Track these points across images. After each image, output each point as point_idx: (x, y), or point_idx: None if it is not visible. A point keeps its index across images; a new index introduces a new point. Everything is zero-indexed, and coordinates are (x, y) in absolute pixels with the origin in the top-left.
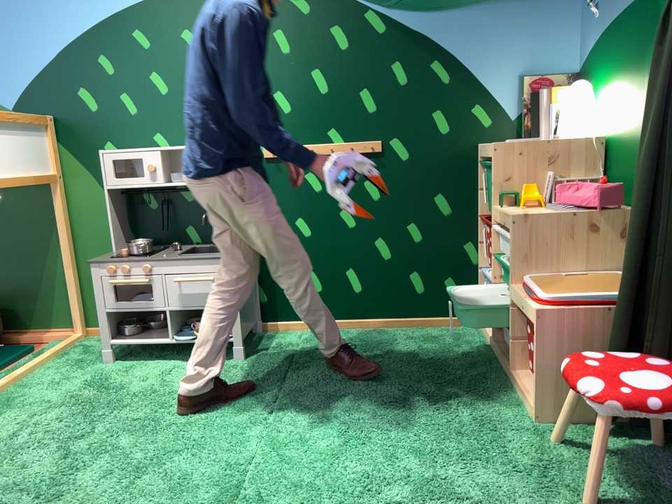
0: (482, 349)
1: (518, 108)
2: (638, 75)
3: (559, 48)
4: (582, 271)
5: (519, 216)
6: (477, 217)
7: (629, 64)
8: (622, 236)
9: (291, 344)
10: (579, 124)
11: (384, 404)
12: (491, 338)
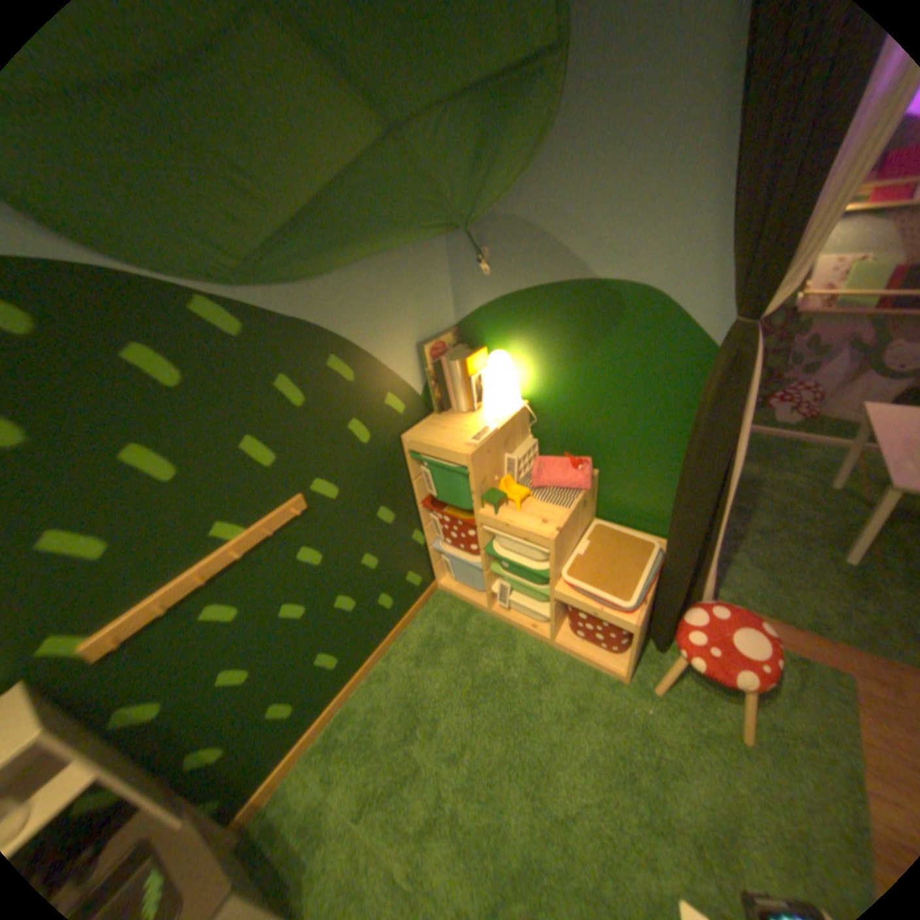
0: (484, 621)
1: (423, 380)
2: (583, 359)
3: (441, 303)
4: (587, 542)
5: (558, 537)
6: (417, 505)
7: (564, 343)
8: (594, 497)
9: (312, 807)
10: (512, 398)
11: (538, 792)
12: (482, 605)
